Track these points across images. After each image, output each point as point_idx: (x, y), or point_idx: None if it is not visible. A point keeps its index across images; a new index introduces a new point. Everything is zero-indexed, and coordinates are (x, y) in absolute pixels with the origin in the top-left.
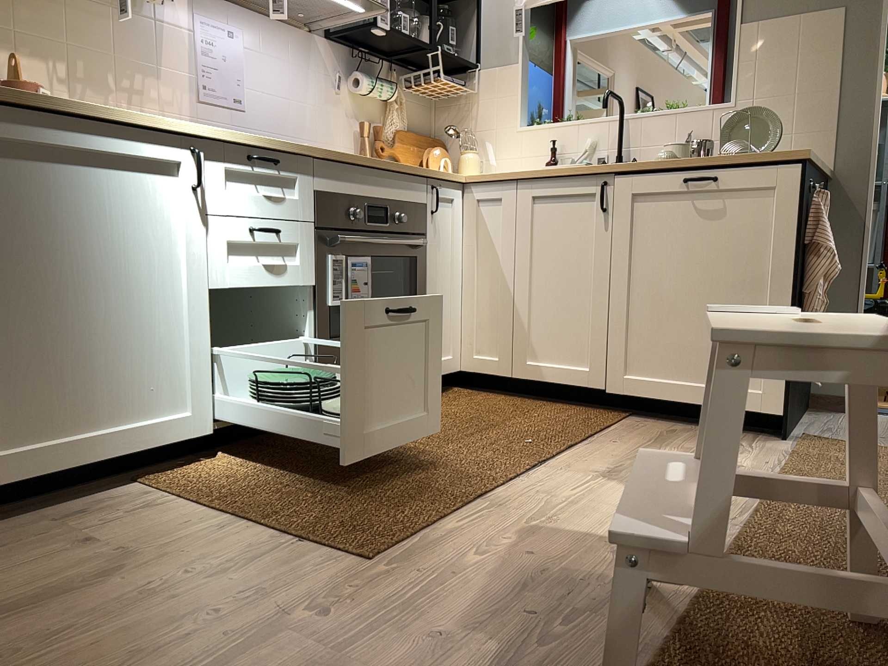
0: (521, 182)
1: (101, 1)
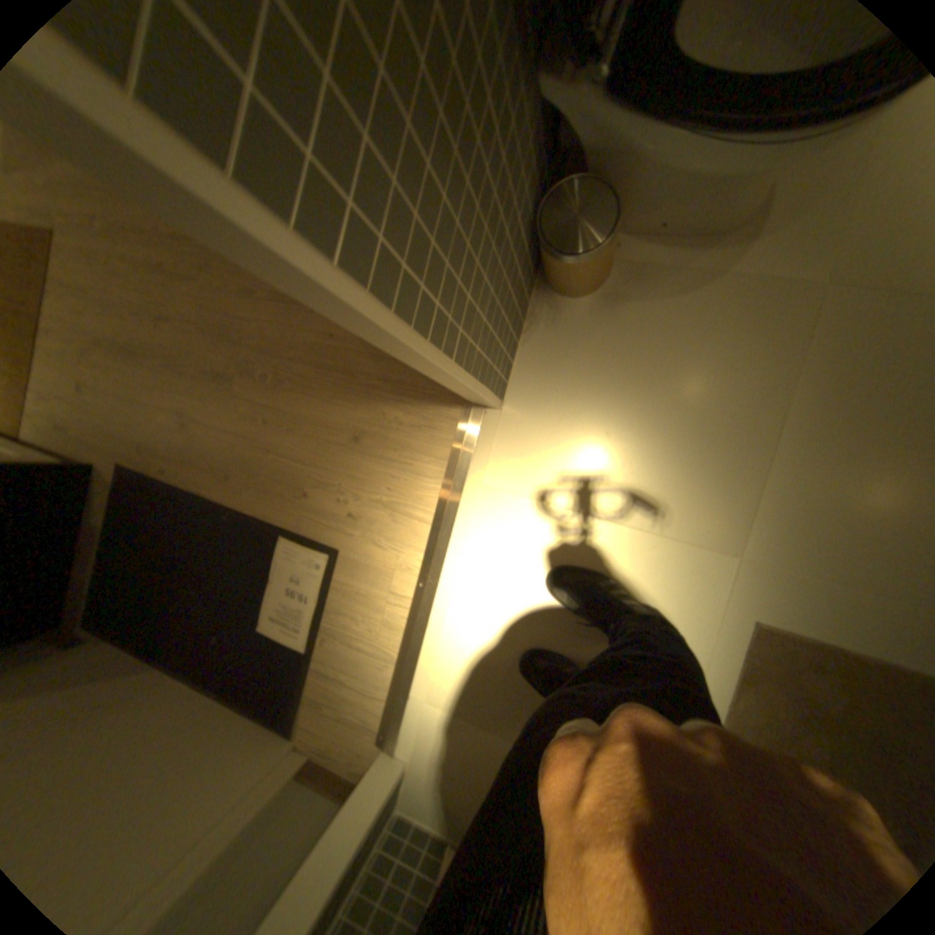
0: None
1: None
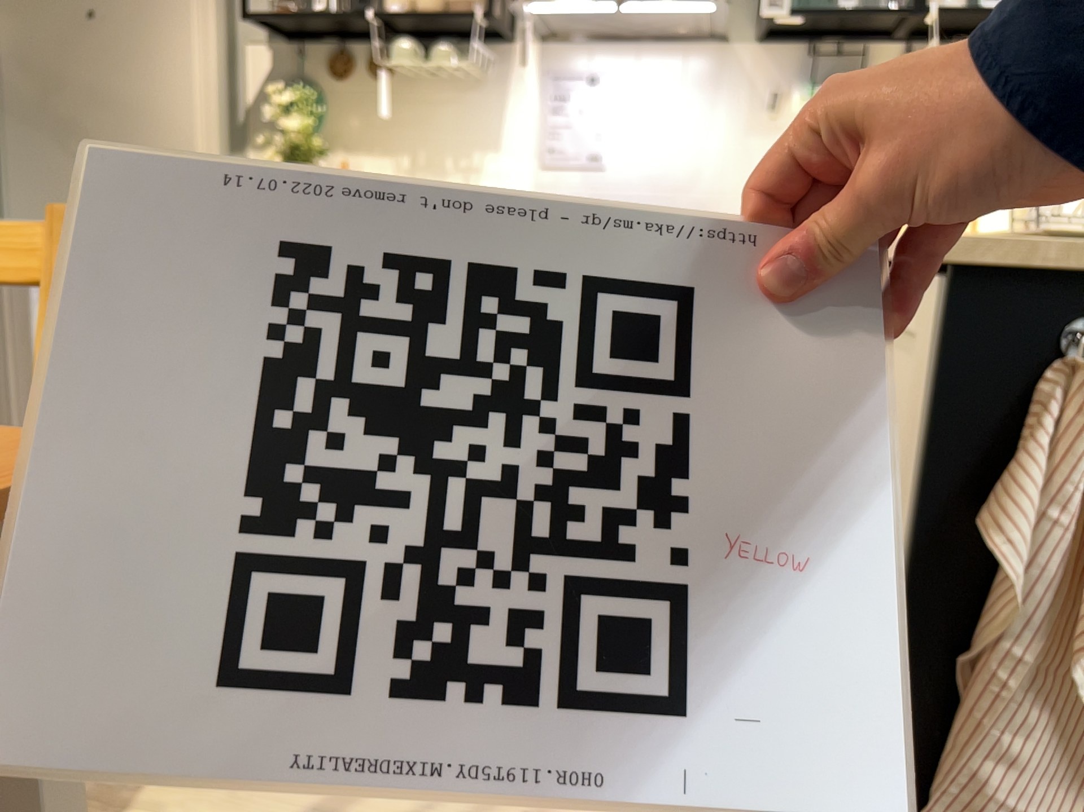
0: None
1: (440, 85)
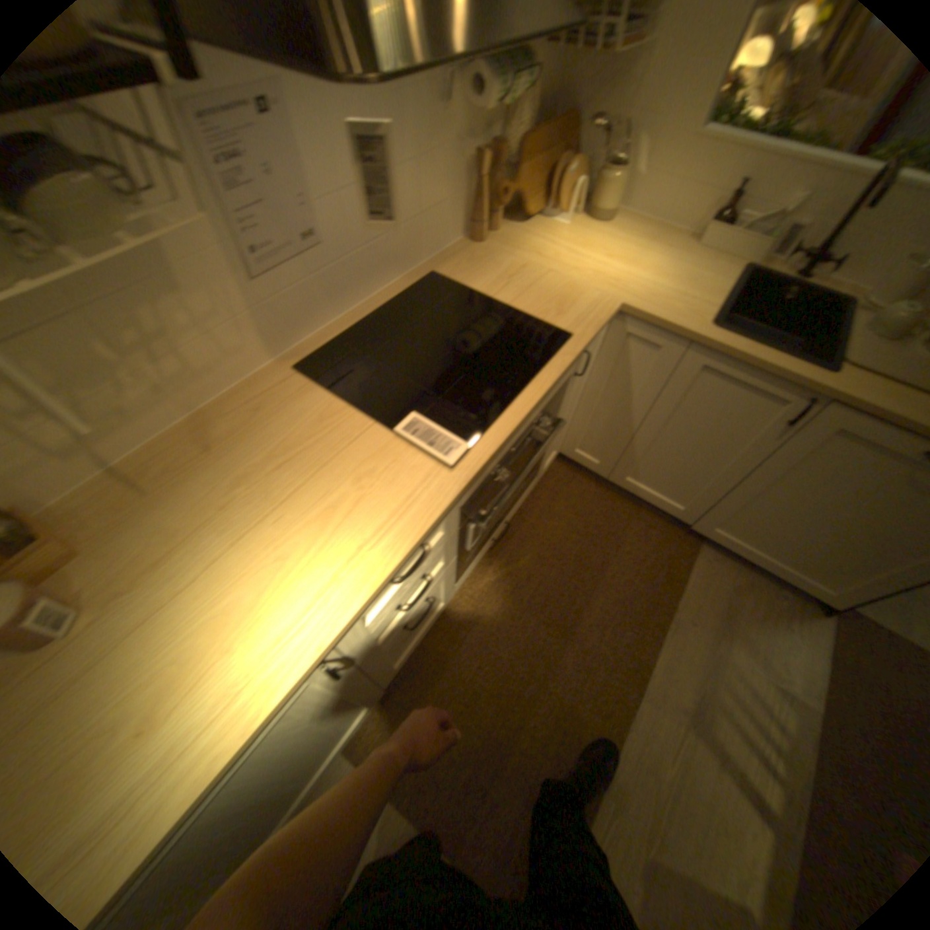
0: (697, 344)
1: None
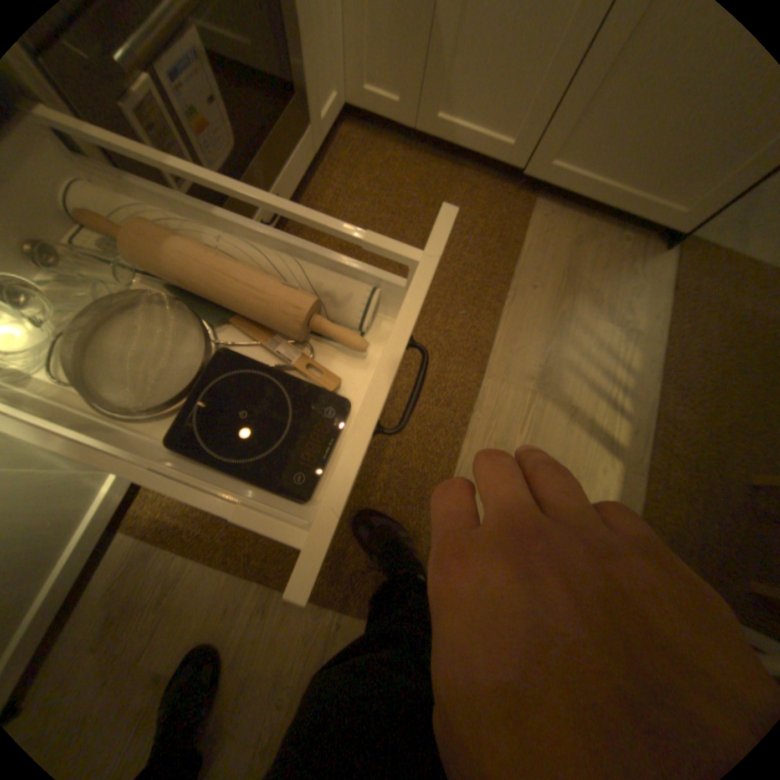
0: None
1: None
